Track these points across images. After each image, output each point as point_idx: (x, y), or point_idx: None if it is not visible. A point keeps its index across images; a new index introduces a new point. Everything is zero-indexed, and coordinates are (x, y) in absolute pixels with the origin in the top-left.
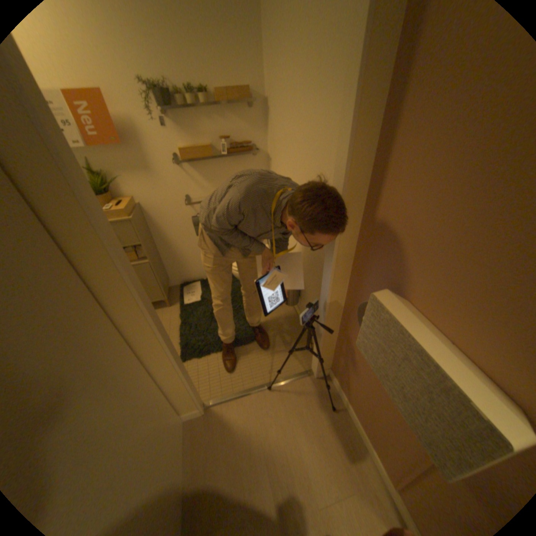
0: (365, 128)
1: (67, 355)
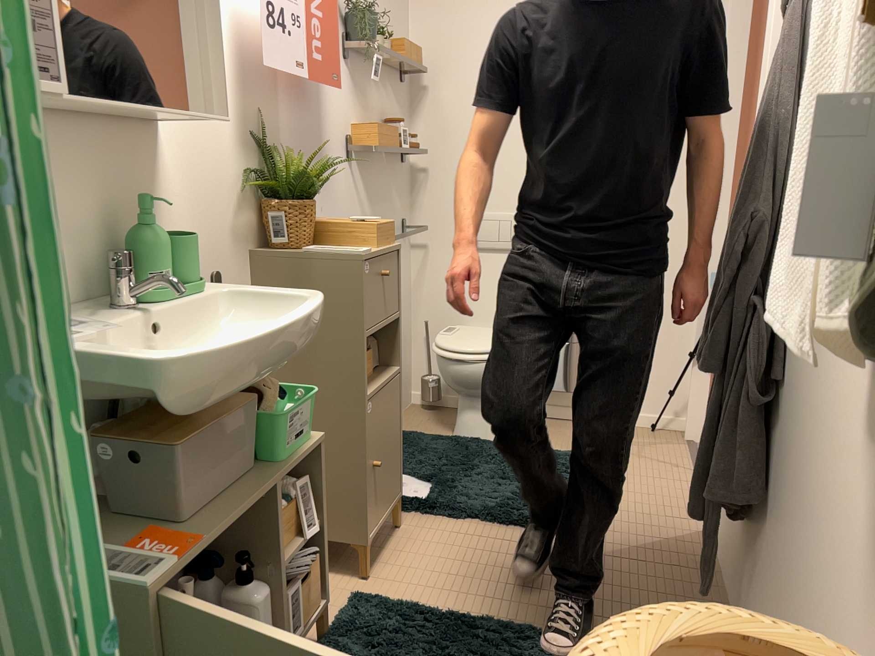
0: None
1: None
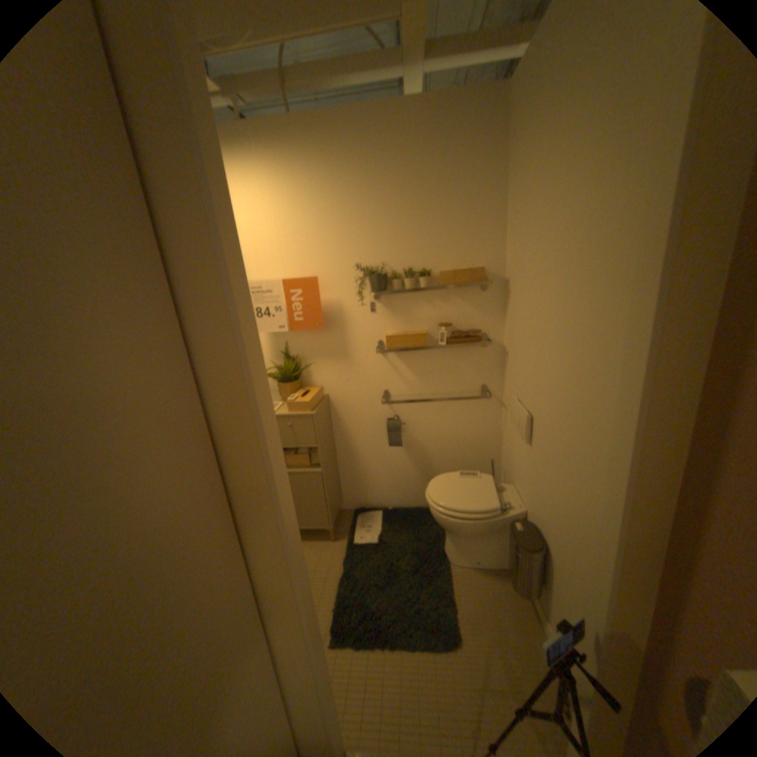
0: (679, 334)
1: (173, 620)
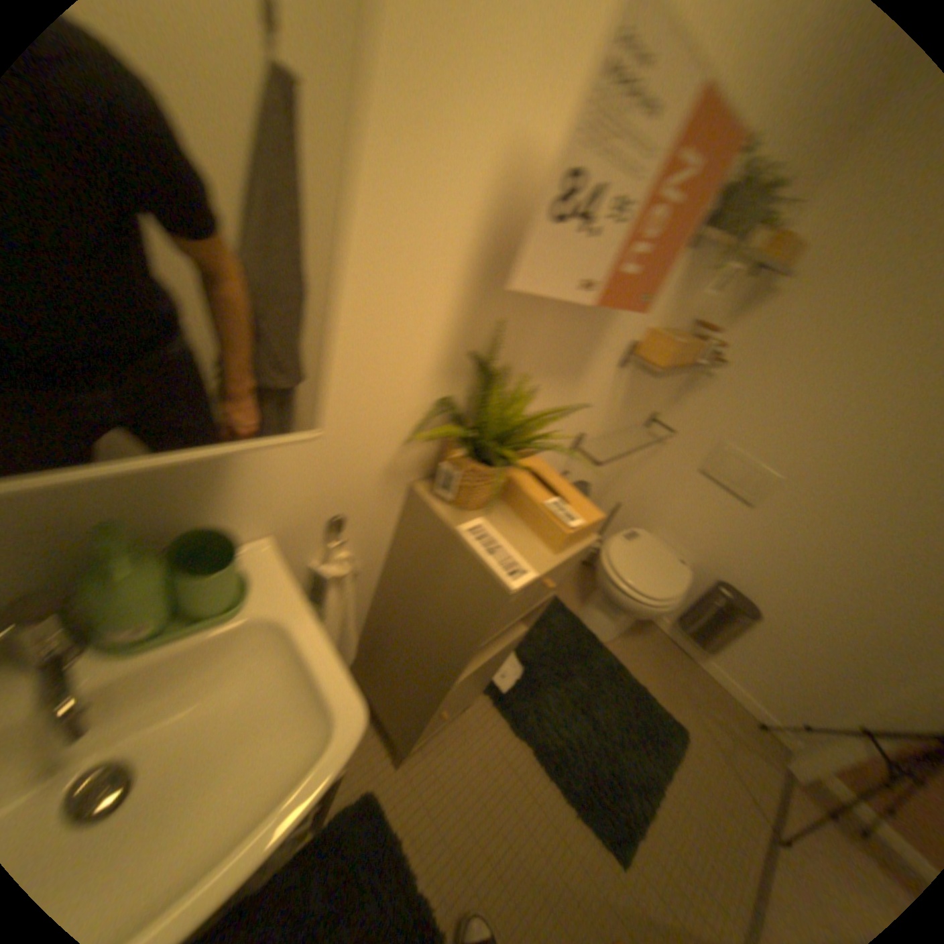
0: None
1: None
